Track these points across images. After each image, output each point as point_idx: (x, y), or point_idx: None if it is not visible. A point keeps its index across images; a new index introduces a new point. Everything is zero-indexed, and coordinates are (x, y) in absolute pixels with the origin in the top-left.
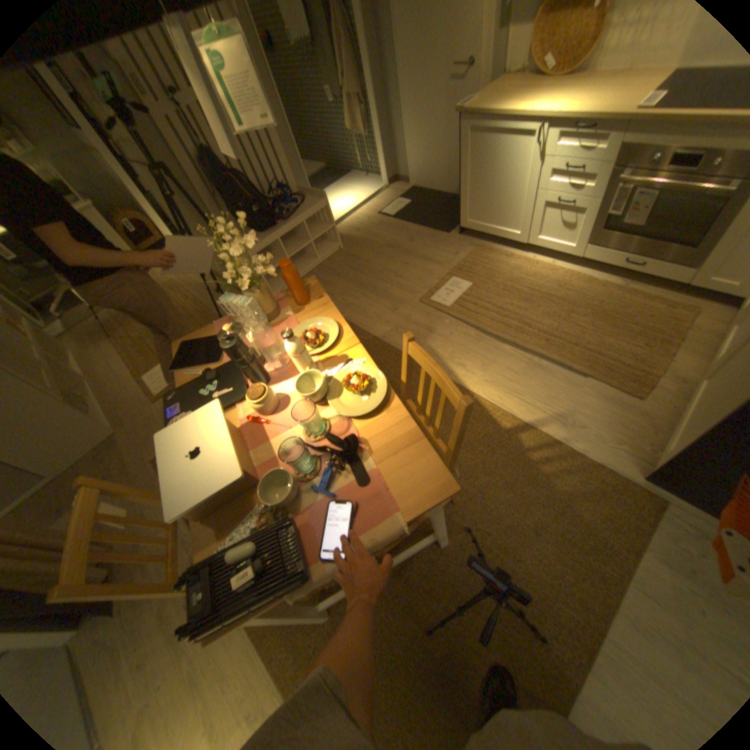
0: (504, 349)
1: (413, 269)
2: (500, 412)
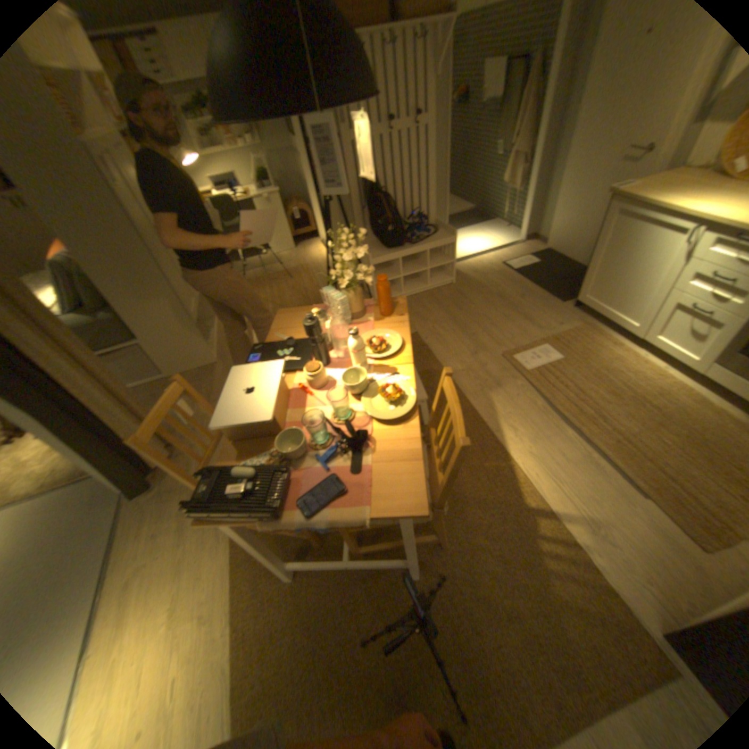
0: (566, 432)
1: (510, 323)
2: (530, 489)
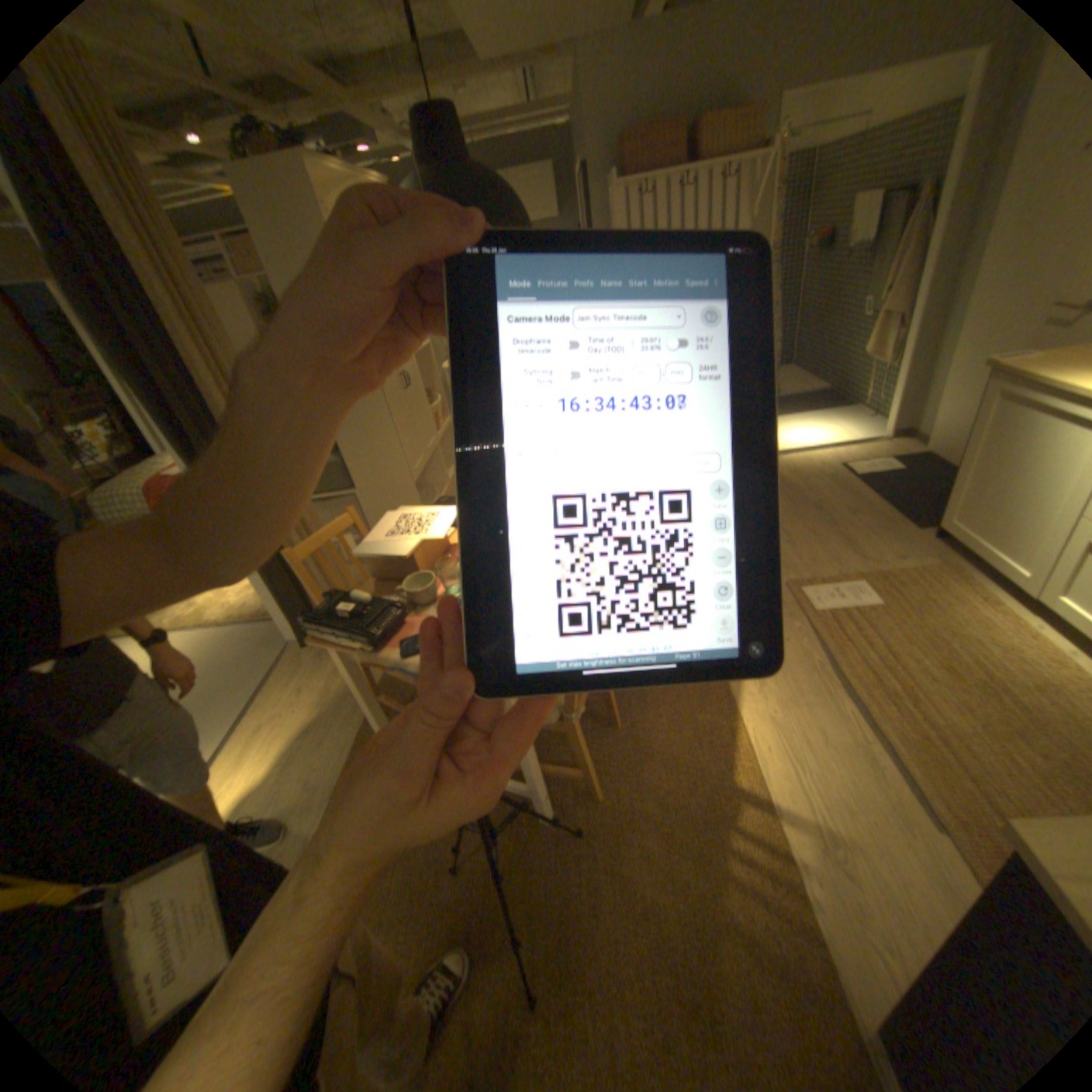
0: (842, 706)
1: (818, 545)
2: (750, 765)
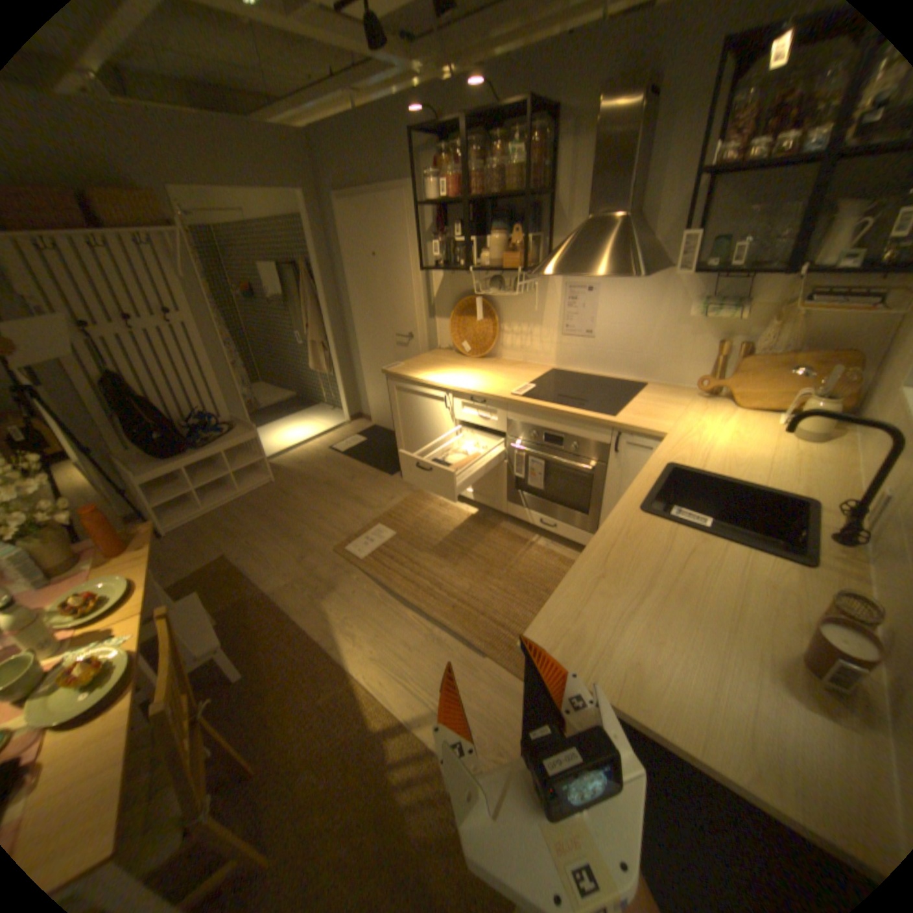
0: (406, 616)
1: (341, 511)
2: (374, 707)
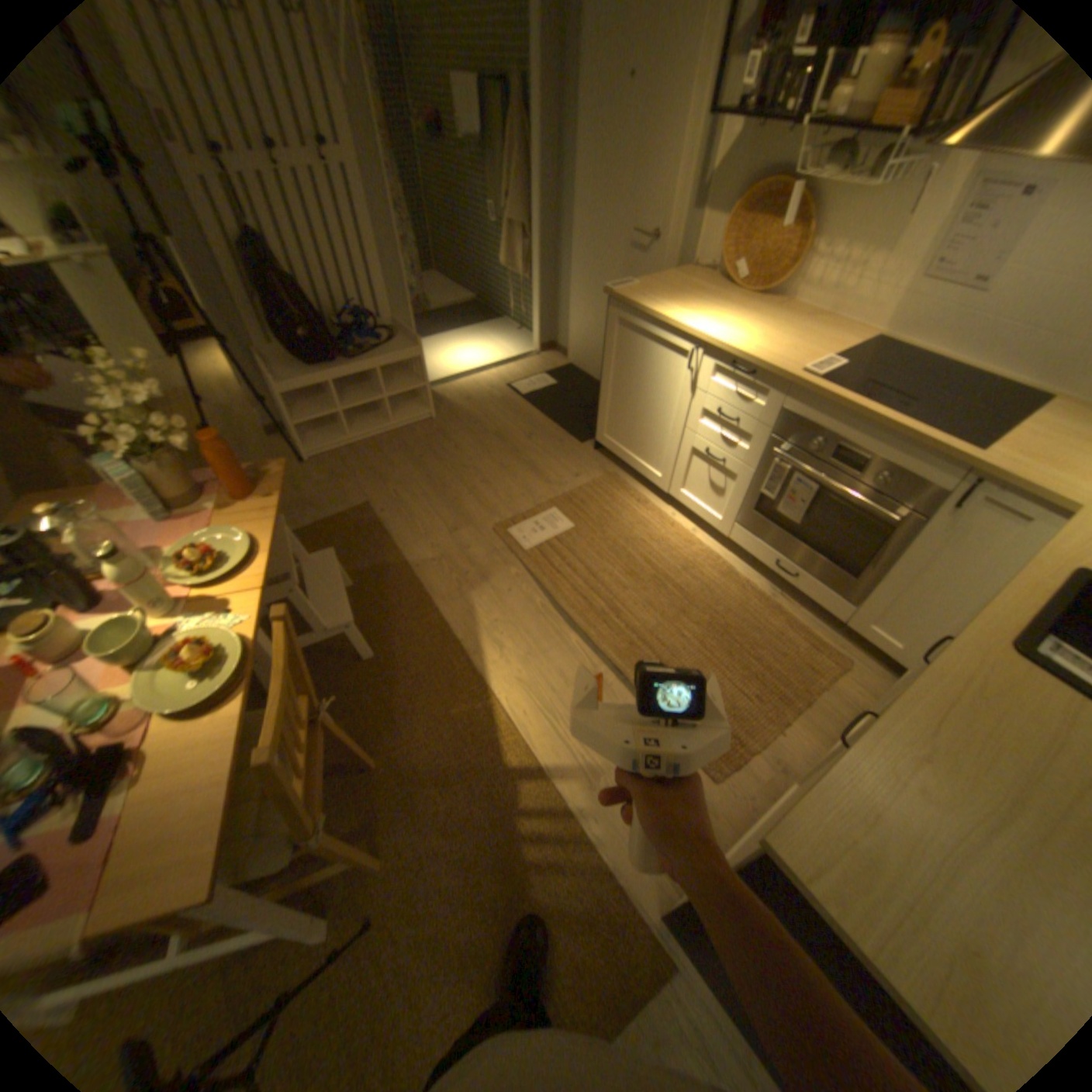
0: (568, 640)
1: (509, 479)
2: (513, 739)
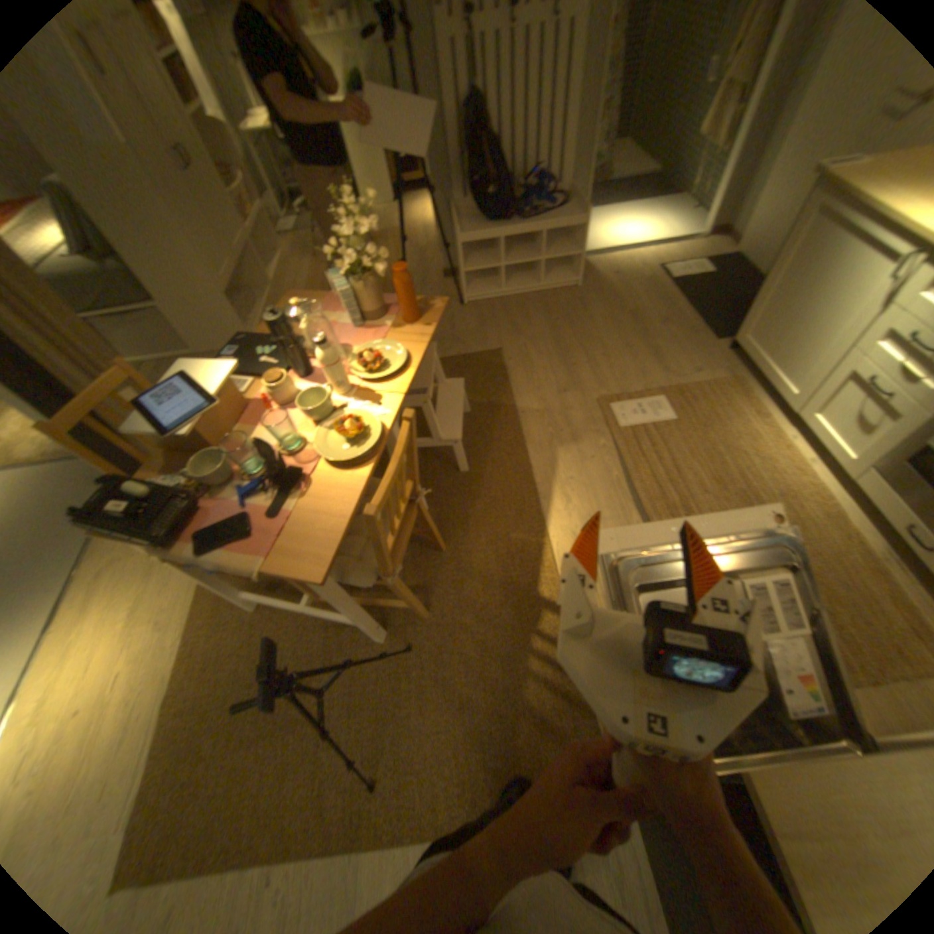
0: (631, 518)
1: (630, 358)
2: (553, 577)
